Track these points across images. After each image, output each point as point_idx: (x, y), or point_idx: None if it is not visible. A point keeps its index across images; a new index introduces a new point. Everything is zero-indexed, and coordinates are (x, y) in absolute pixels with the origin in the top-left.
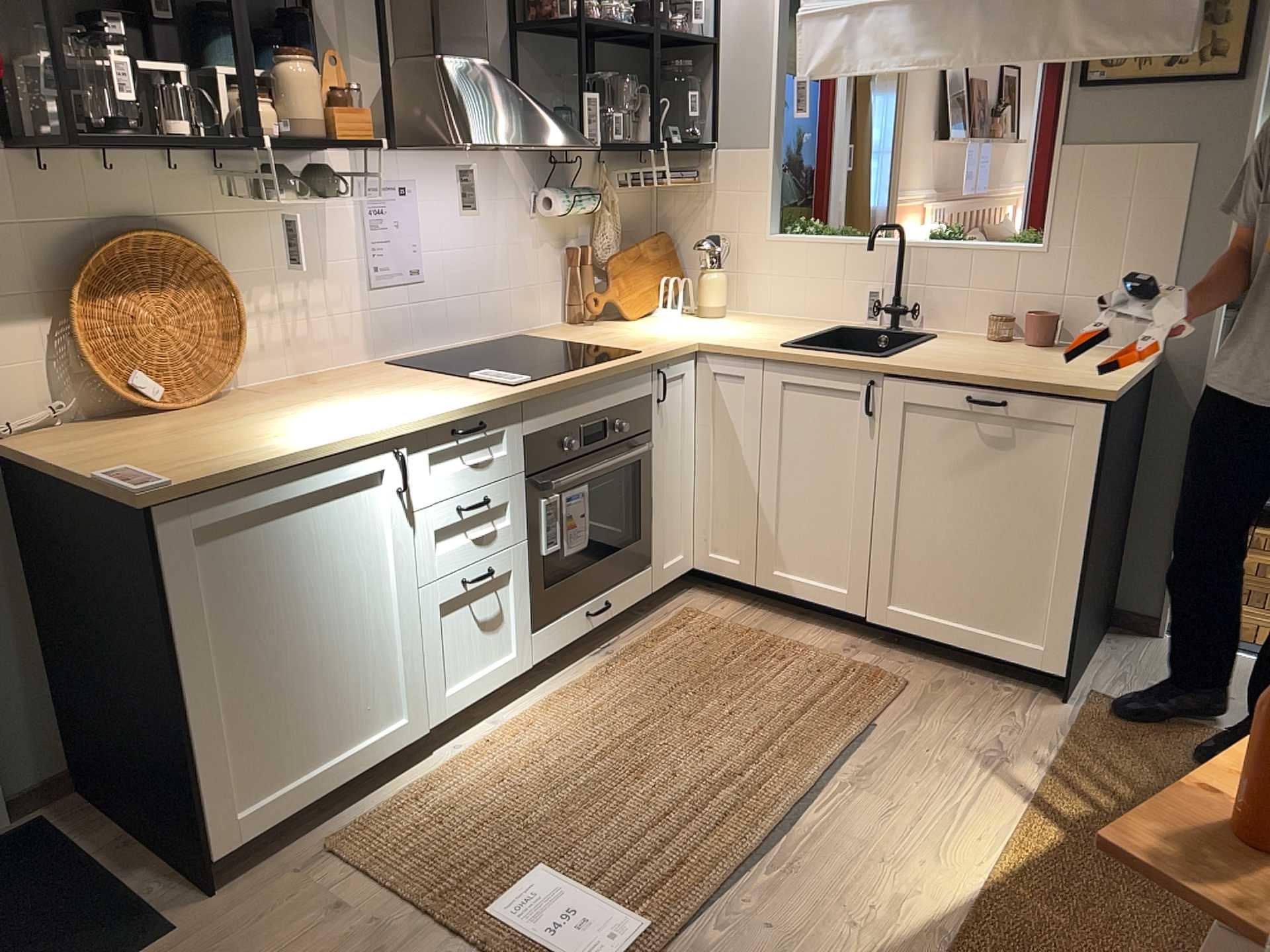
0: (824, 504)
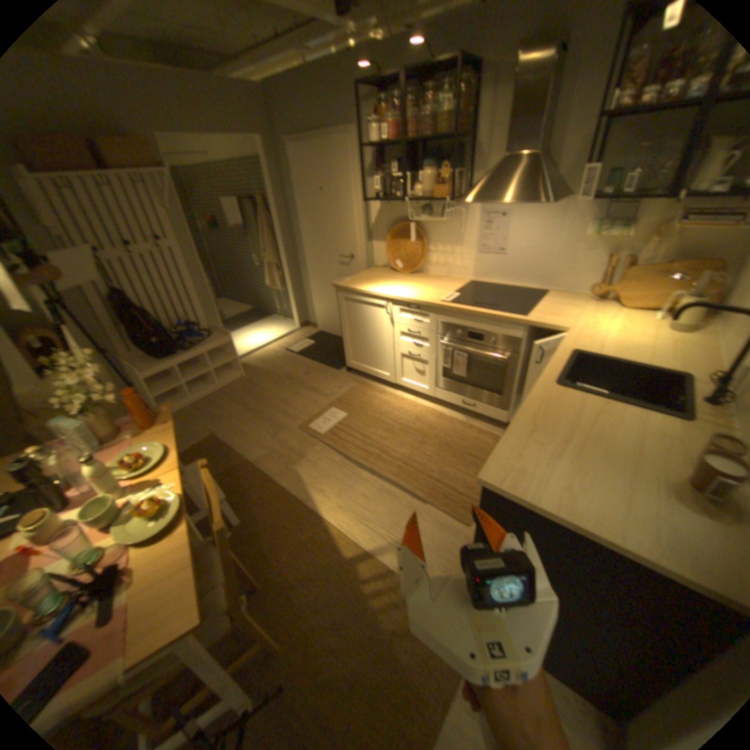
0: None
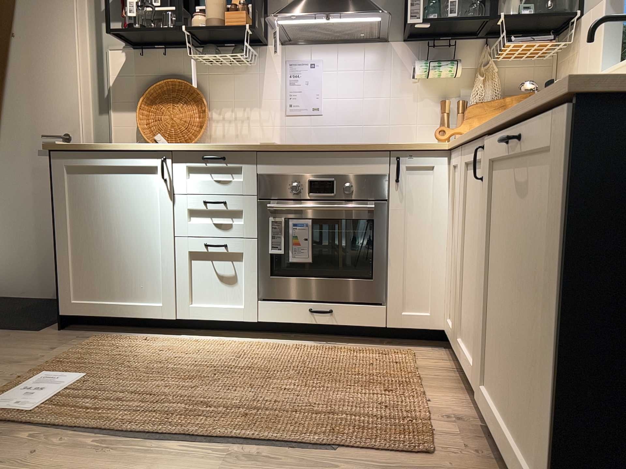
0: (475, 277)
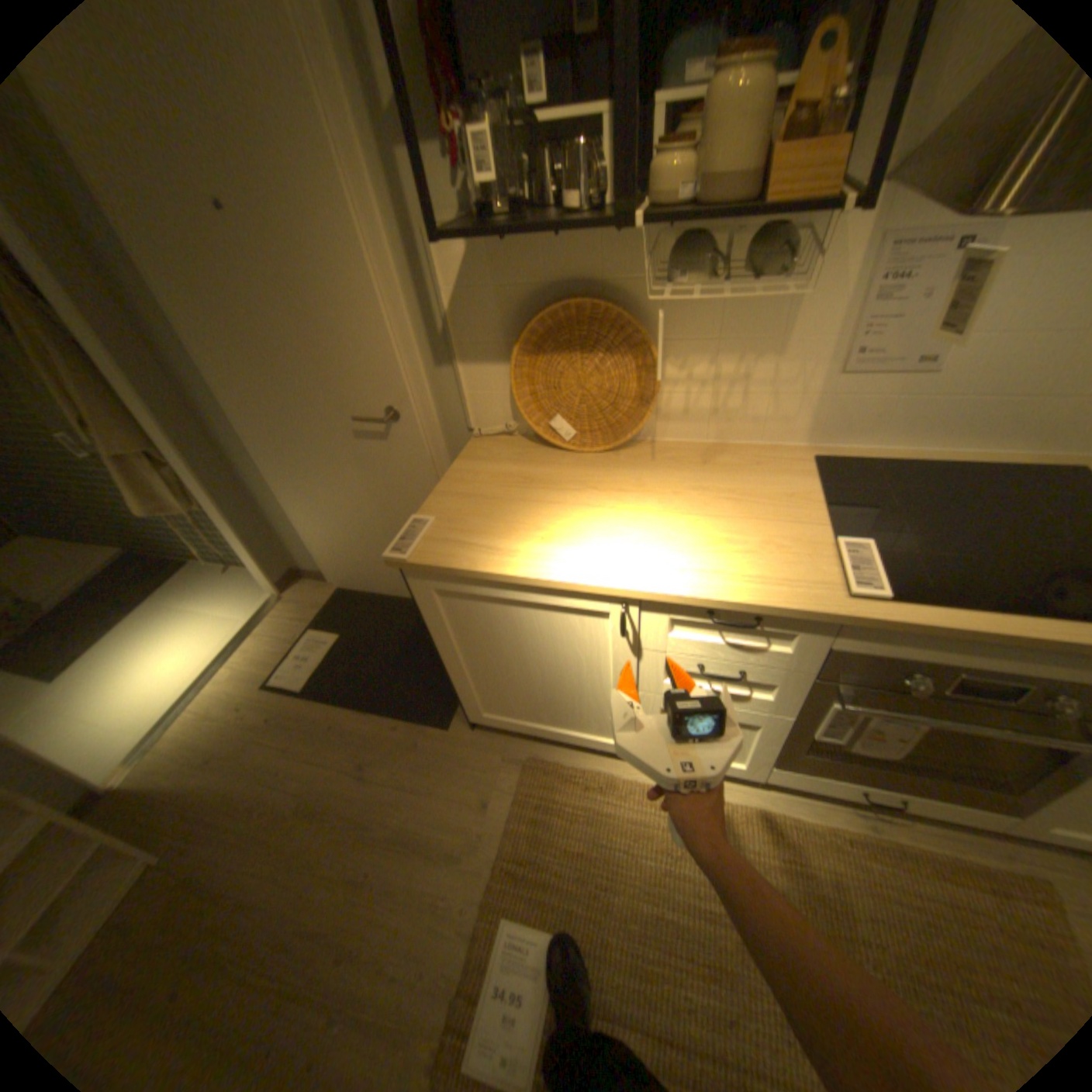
0: None
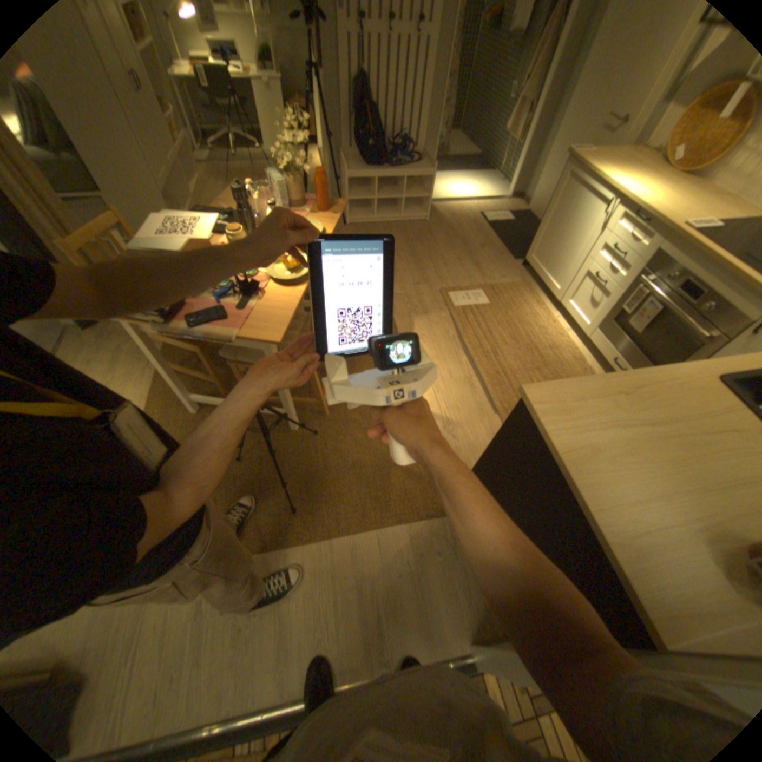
0: None
